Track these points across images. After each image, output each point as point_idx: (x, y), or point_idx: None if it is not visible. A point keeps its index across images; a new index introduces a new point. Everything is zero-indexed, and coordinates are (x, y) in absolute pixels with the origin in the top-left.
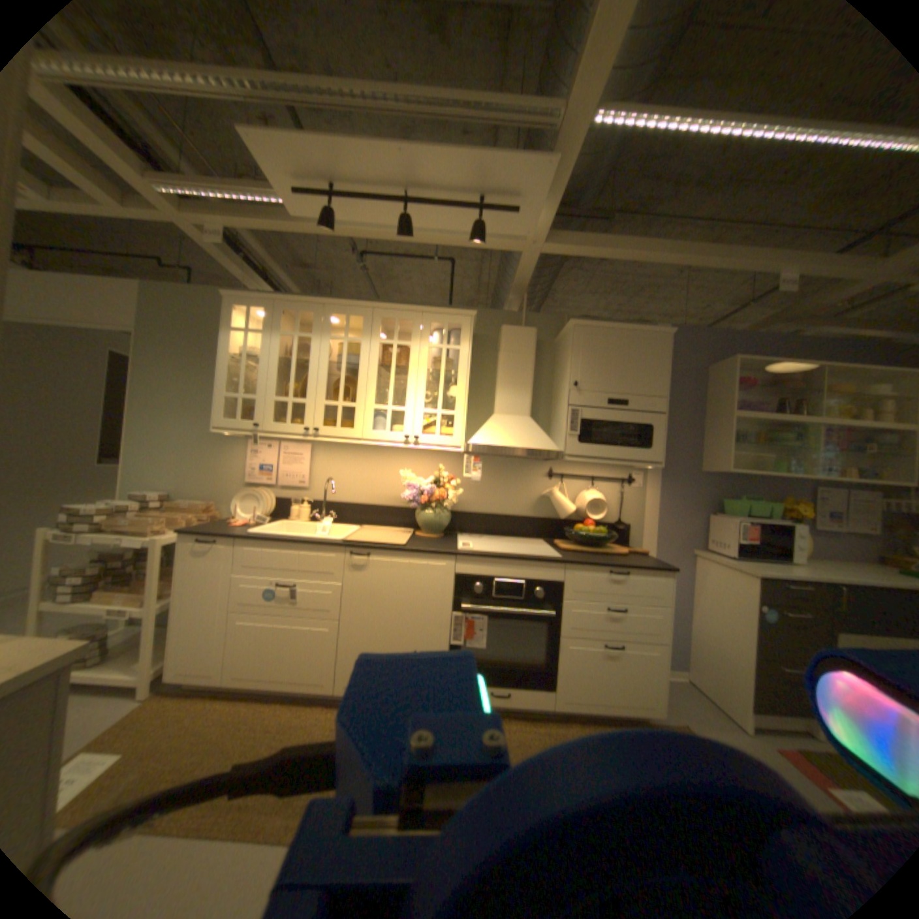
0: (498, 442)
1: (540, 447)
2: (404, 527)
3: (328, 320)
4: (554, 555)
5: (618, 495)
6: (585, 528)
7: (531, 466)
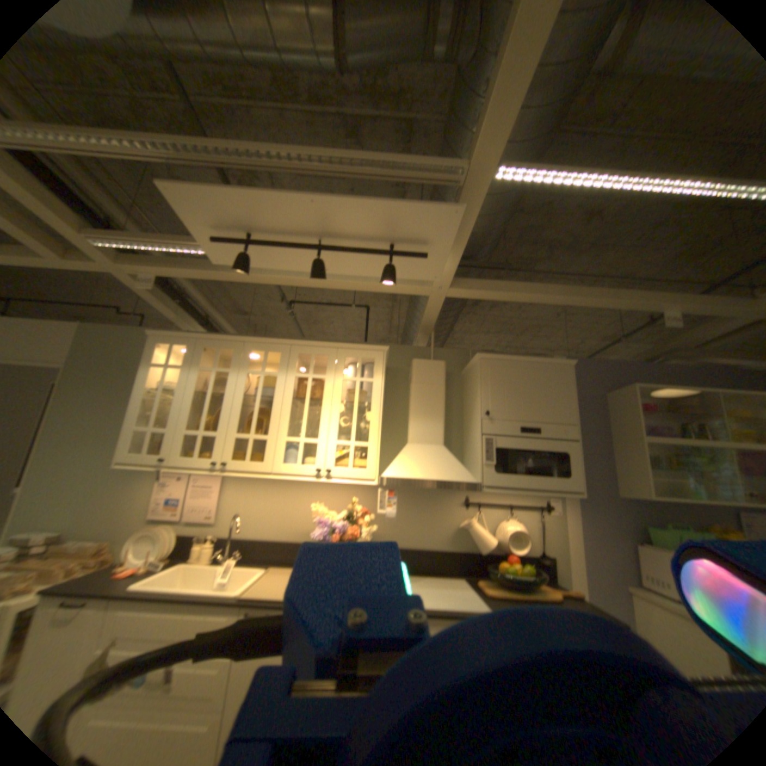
0: (415, 473)
1: (458, 478)
2: None
3: (251, 355)
4: (484, 607)
5: (540, 525)
6: (512, 567)
7: (448, 495)
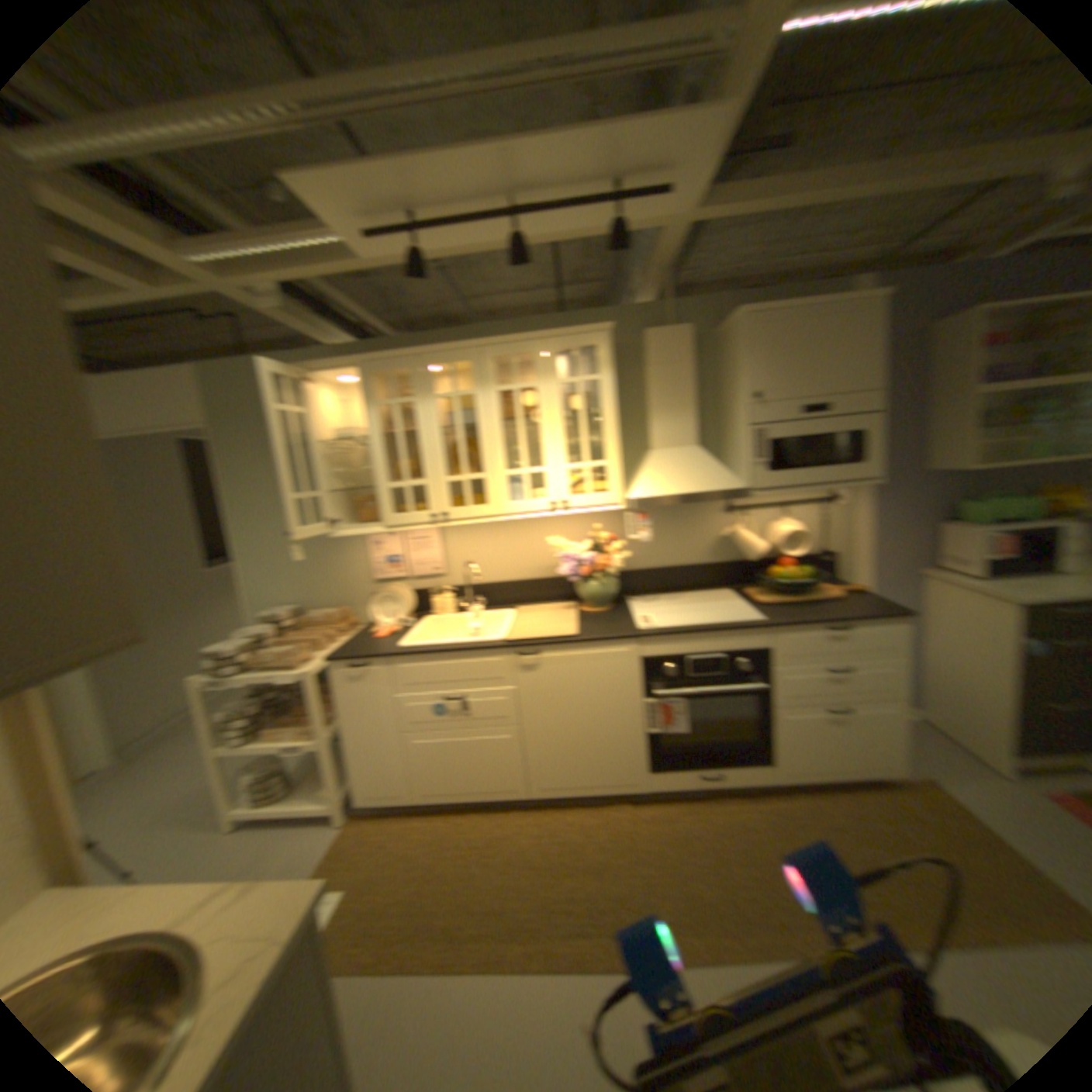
0: (665, 491)
1: (718, 489)
2: (561, 601)
3: (422, 371)
4: (754, 618)
5: (818, 522)
6: (783, 573)
7: (703, 504)
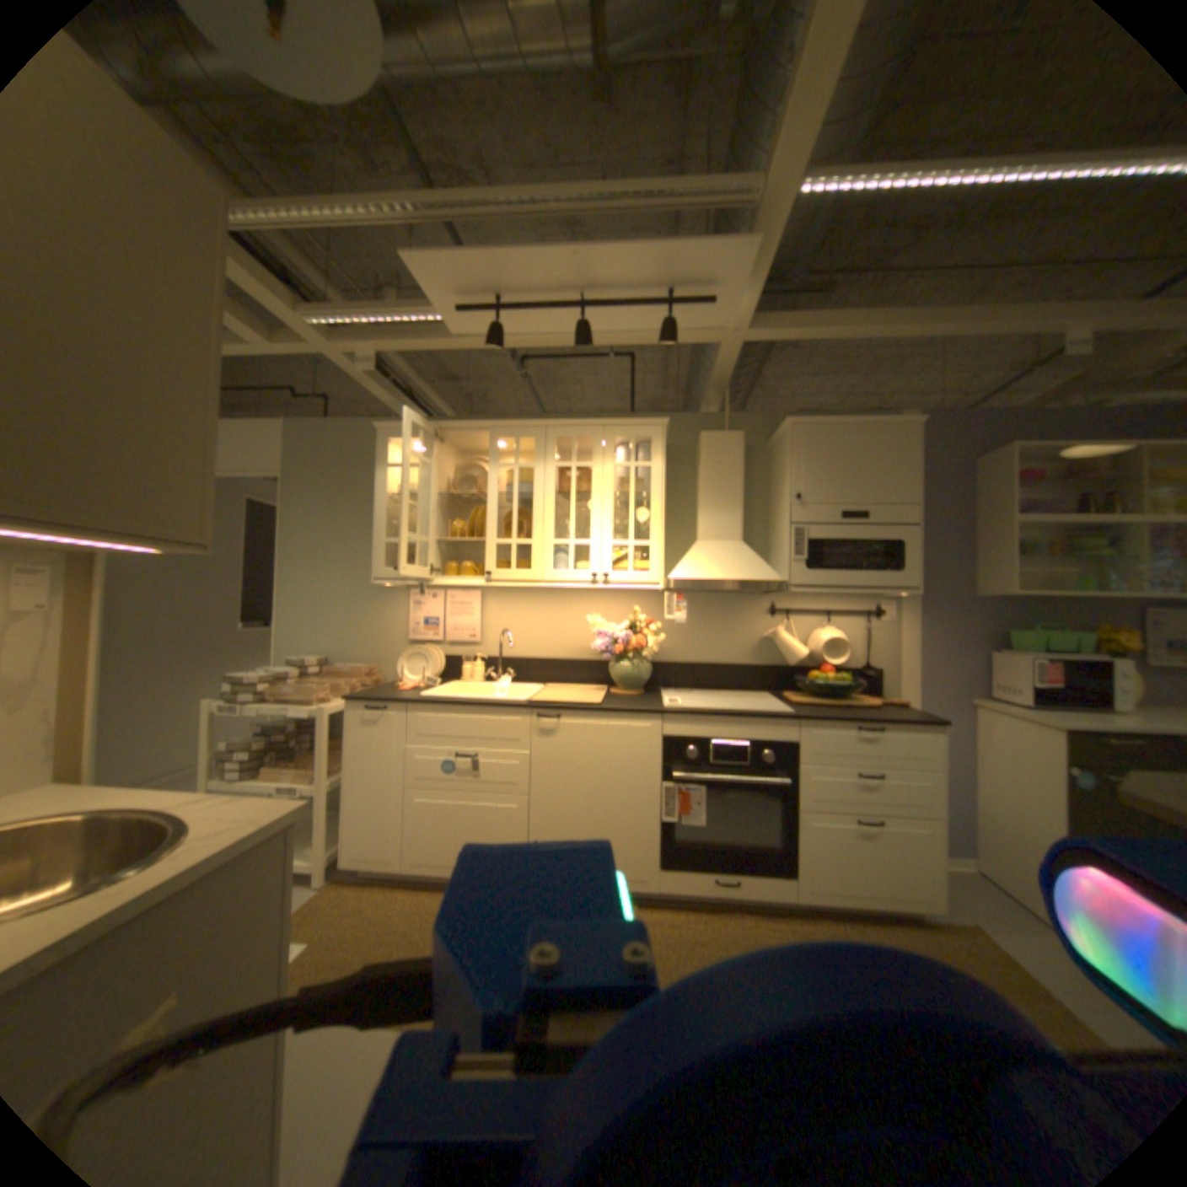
0: (705, 574)
1: (758, 577)
2: (596, 683)
3: (494, 444)
4: (784, 710)
5: (863, 633)
6: (822, 676)
7: (747, 602)
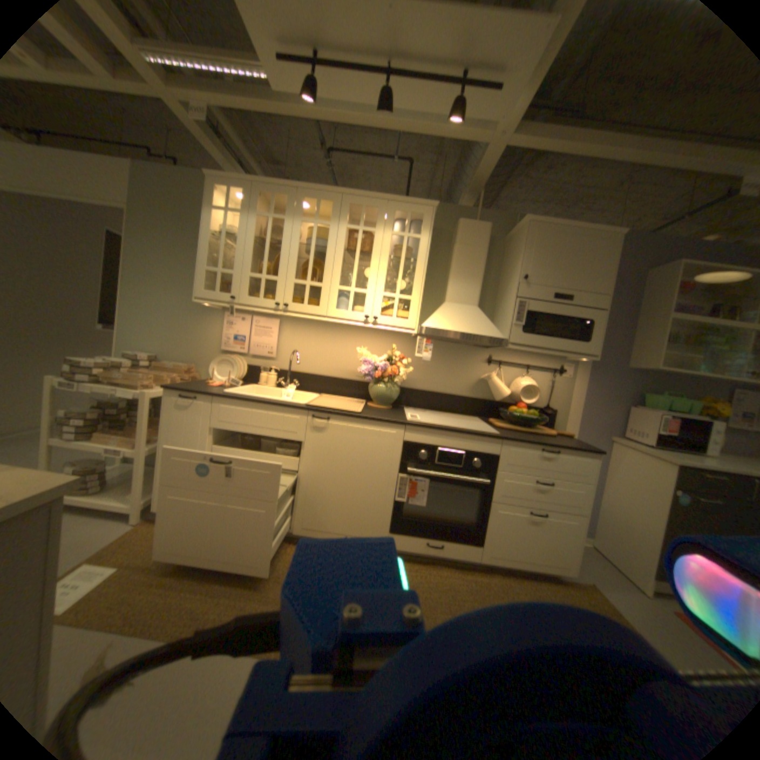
0: (450, 327)
1: (487, 334)
2: (357, 398)
3: (300, 205)
4: (492, 431)
5: (549, 384)
6: (519, 410)
7: (473, 353)
